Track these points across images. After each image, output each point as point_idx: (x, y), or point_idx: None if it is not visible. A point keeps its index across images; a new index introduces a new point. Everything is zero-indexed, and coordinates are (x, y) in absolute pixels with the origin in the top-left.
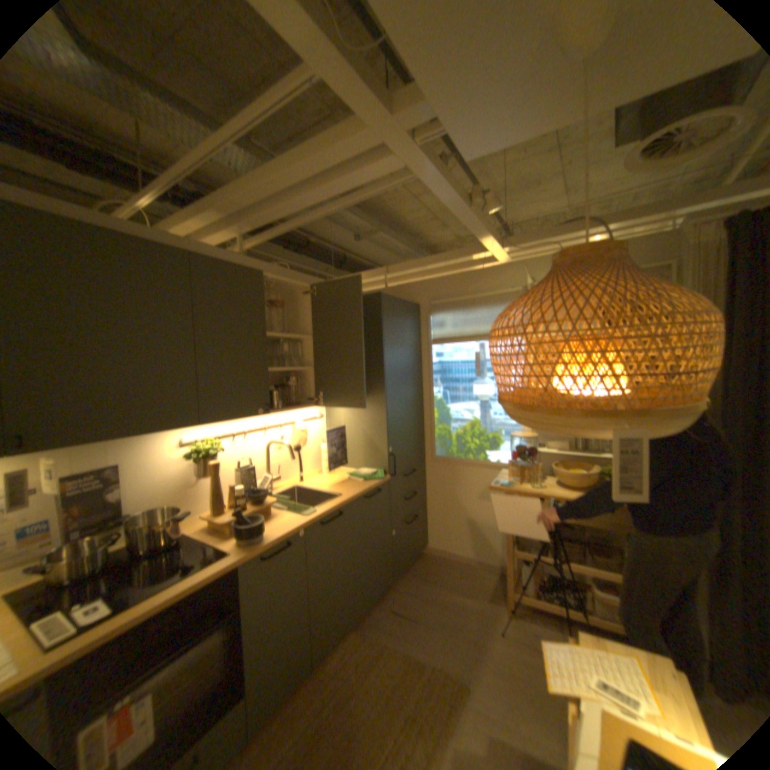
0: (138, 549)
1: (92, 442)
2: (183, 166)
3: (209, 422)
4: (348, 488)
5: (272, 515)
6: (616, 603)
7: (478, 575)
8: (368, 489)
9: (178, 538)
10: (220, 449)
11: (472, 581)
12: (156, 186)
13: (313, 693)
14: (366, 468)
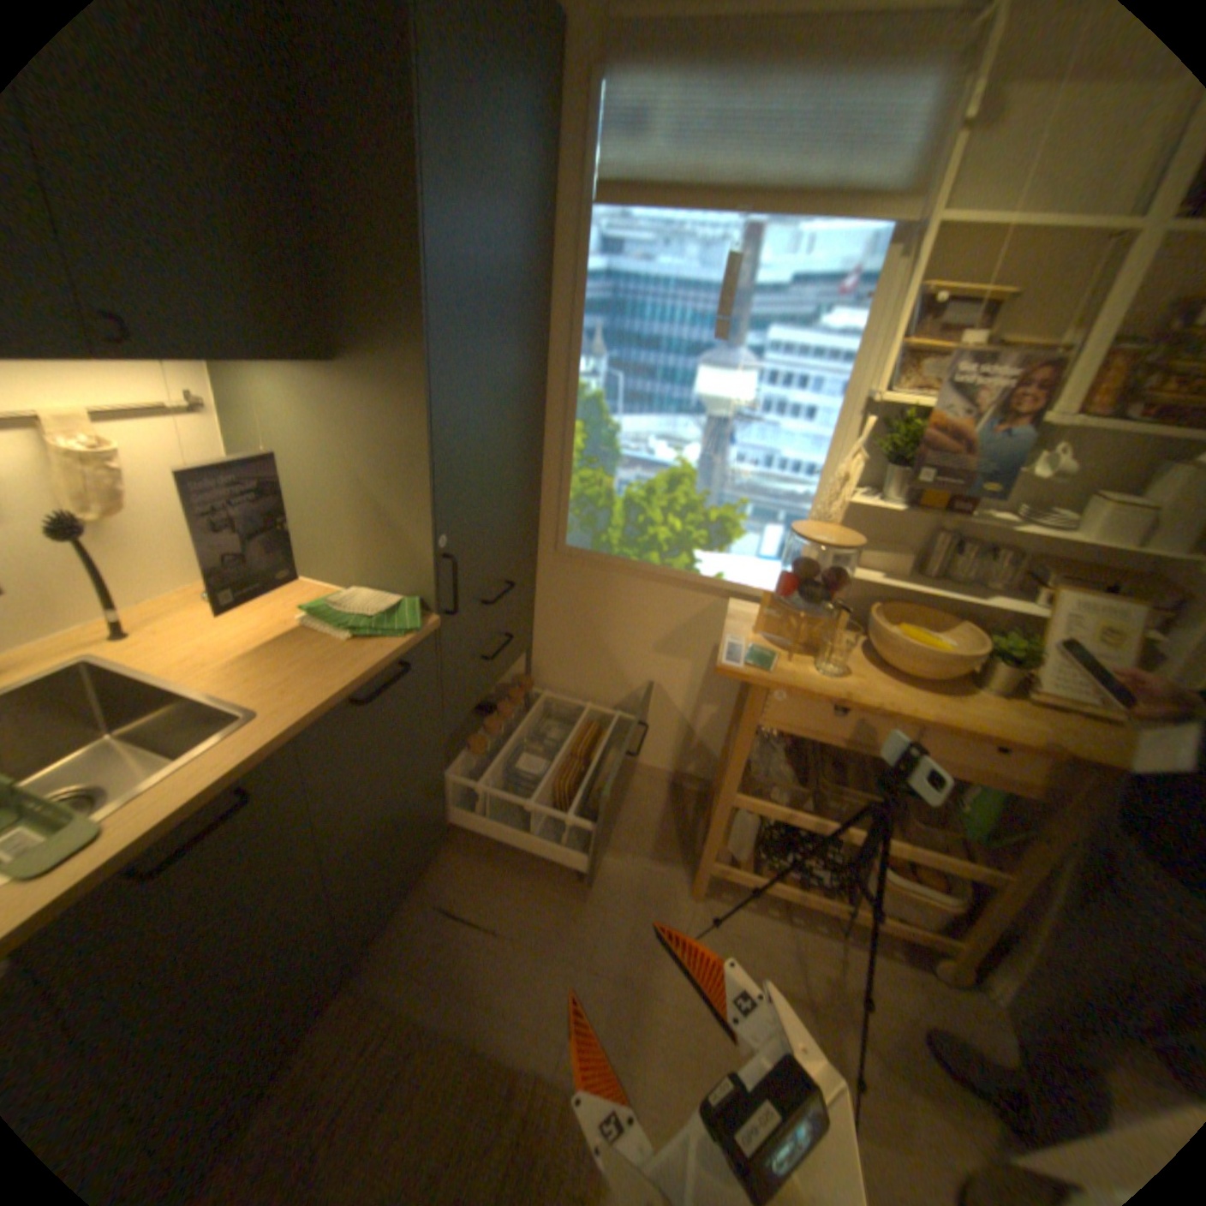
0: None
1: None
2: None
3: None
4: (292, 674)
5: None
6: (918, 891)
7: (629, 788)
8: (367, 677)
9: None
10: None
11: (618, 804)
12: None
13: None
14: (368, 587)
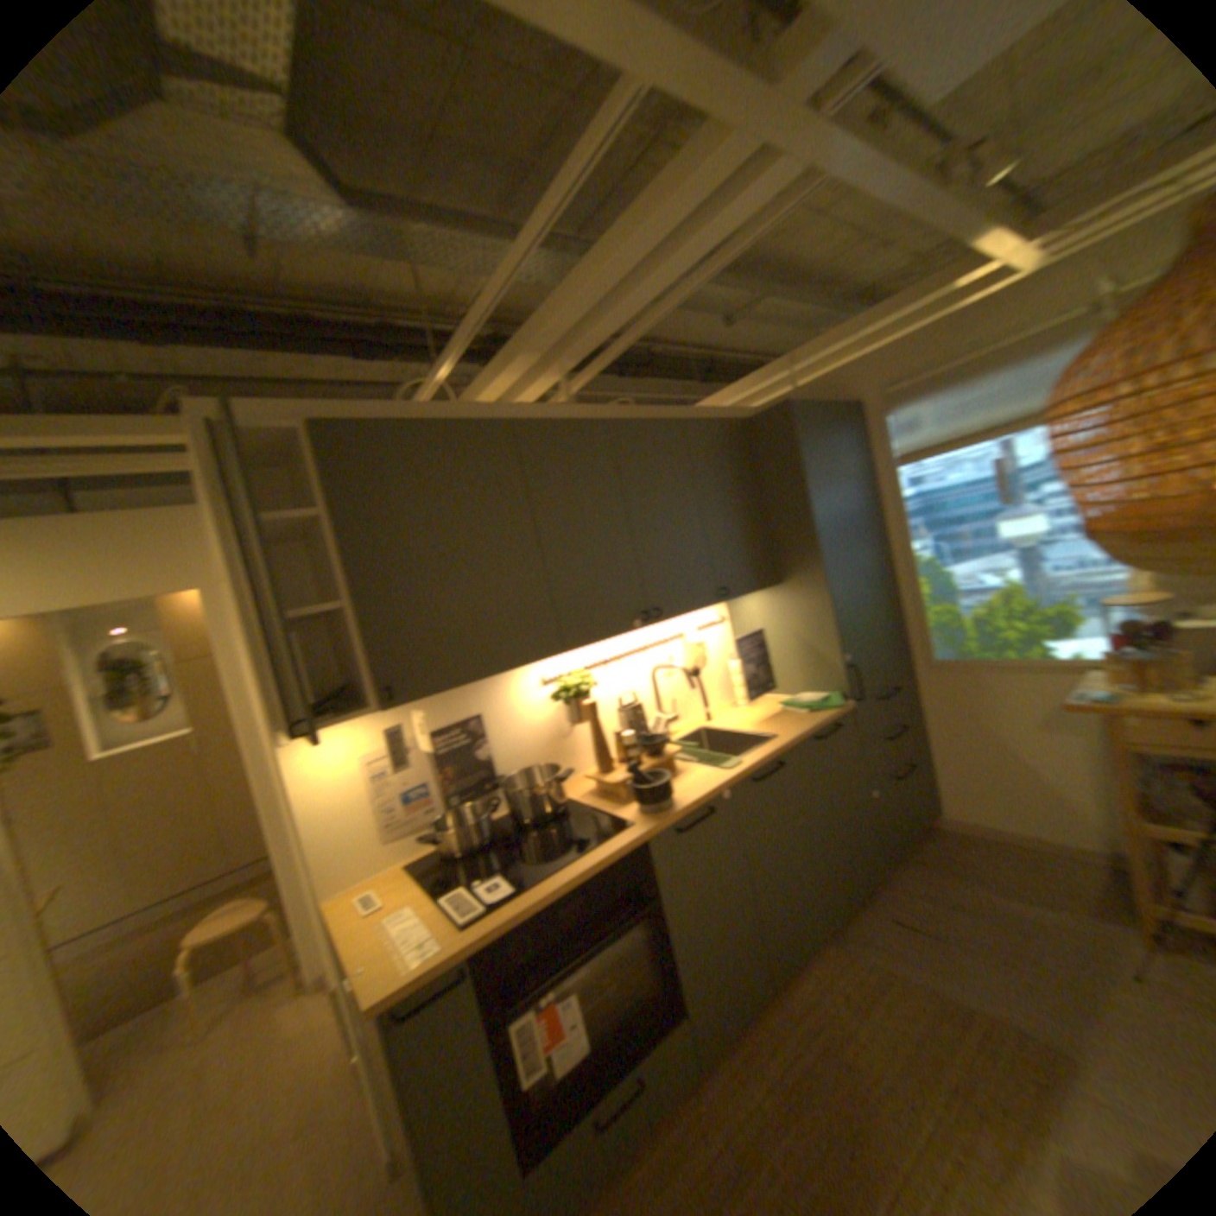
0: (524, 818)
1: (456, 687)
2: (485, 305)
3: (575, 647)
4: (787, 725)
5: (680, 771)
6: None
7: (1062, 868)
8: (822, 726)
9: (565, 804)
10: (594, 684)
11: (1049, 878)
12: (458, 345)
13: (785, 1029)
14: (810, 692)
